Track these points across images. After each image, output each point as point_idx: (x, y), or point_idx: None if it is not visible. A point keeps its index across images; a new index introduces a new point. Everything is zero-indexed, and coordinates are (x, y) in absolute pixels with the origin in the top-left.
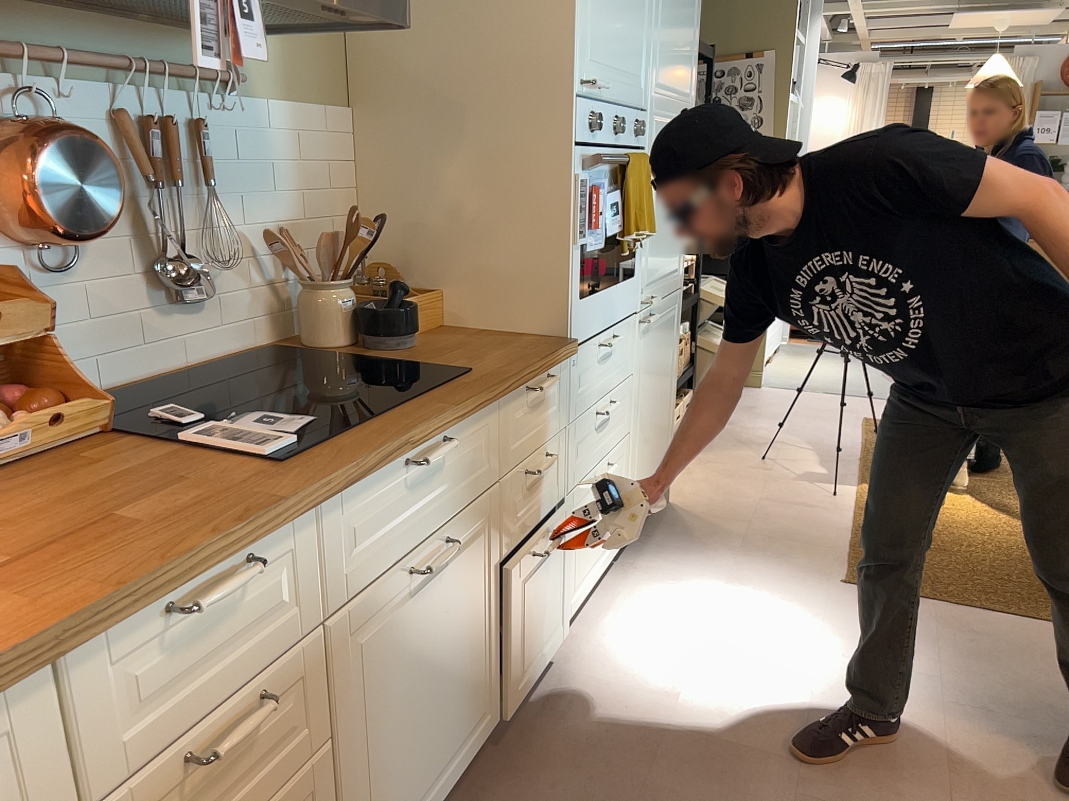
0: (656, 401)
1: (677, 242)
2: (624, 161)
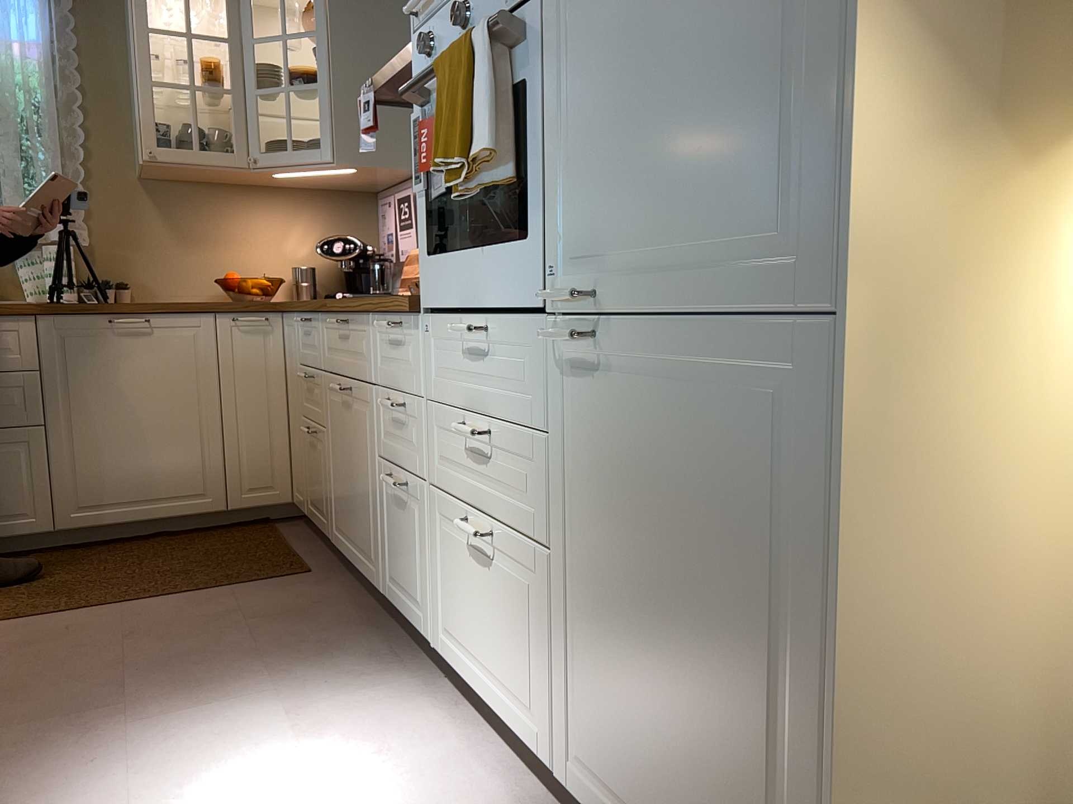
0: (656, 595)
1: (756, 148)
2: (431, 71)
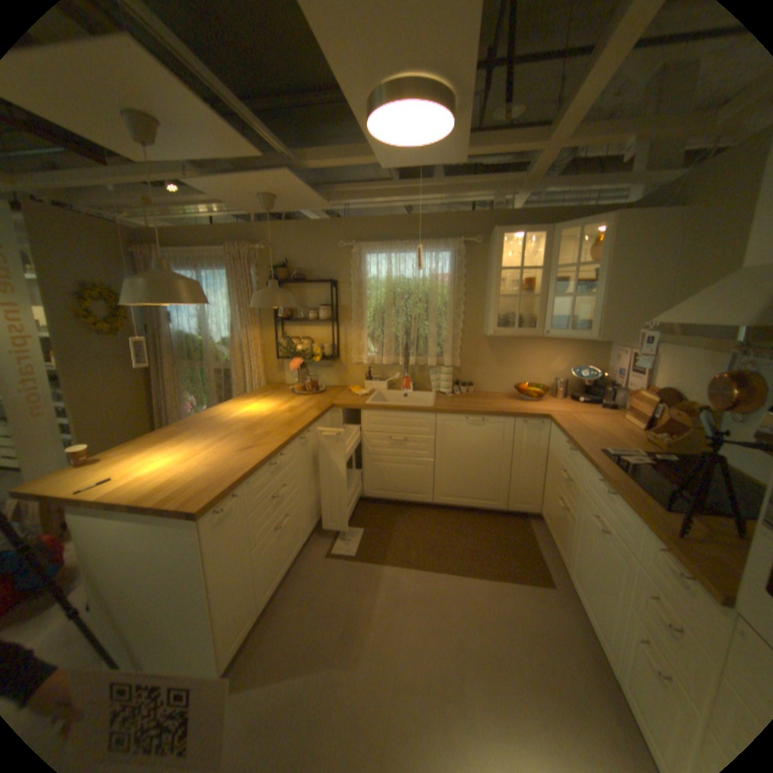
0: None
1: None
2: None
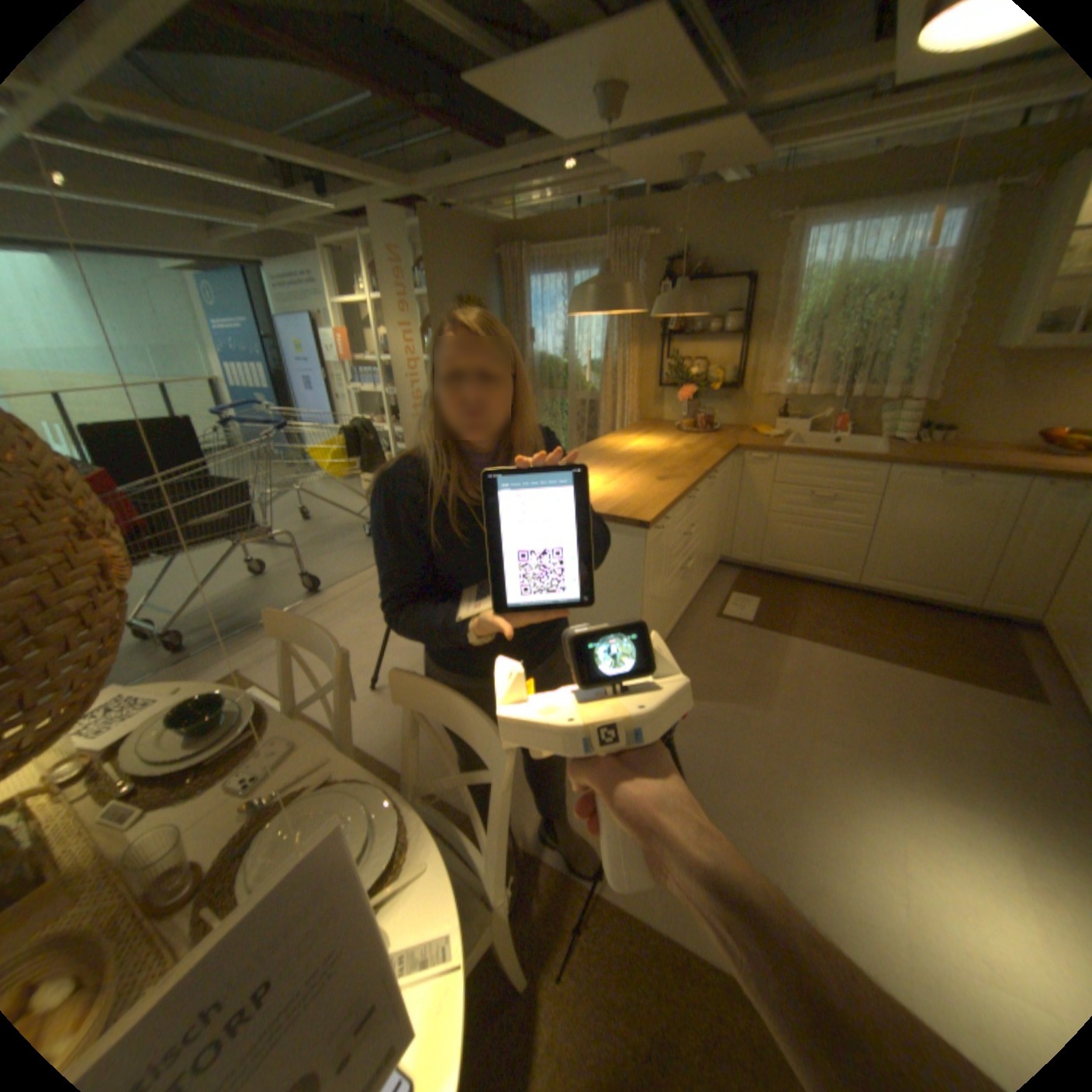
0: None
1: None
2: None
